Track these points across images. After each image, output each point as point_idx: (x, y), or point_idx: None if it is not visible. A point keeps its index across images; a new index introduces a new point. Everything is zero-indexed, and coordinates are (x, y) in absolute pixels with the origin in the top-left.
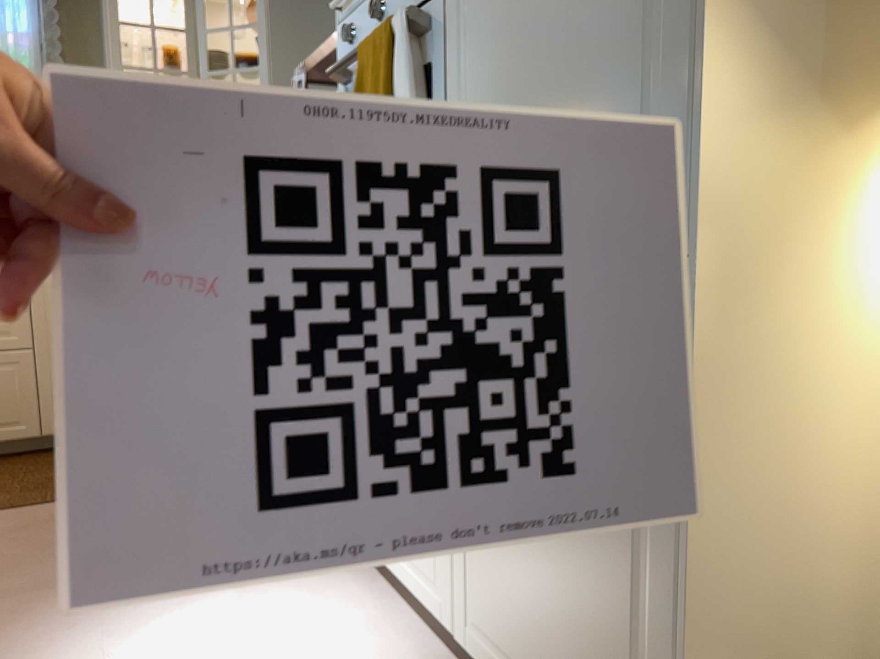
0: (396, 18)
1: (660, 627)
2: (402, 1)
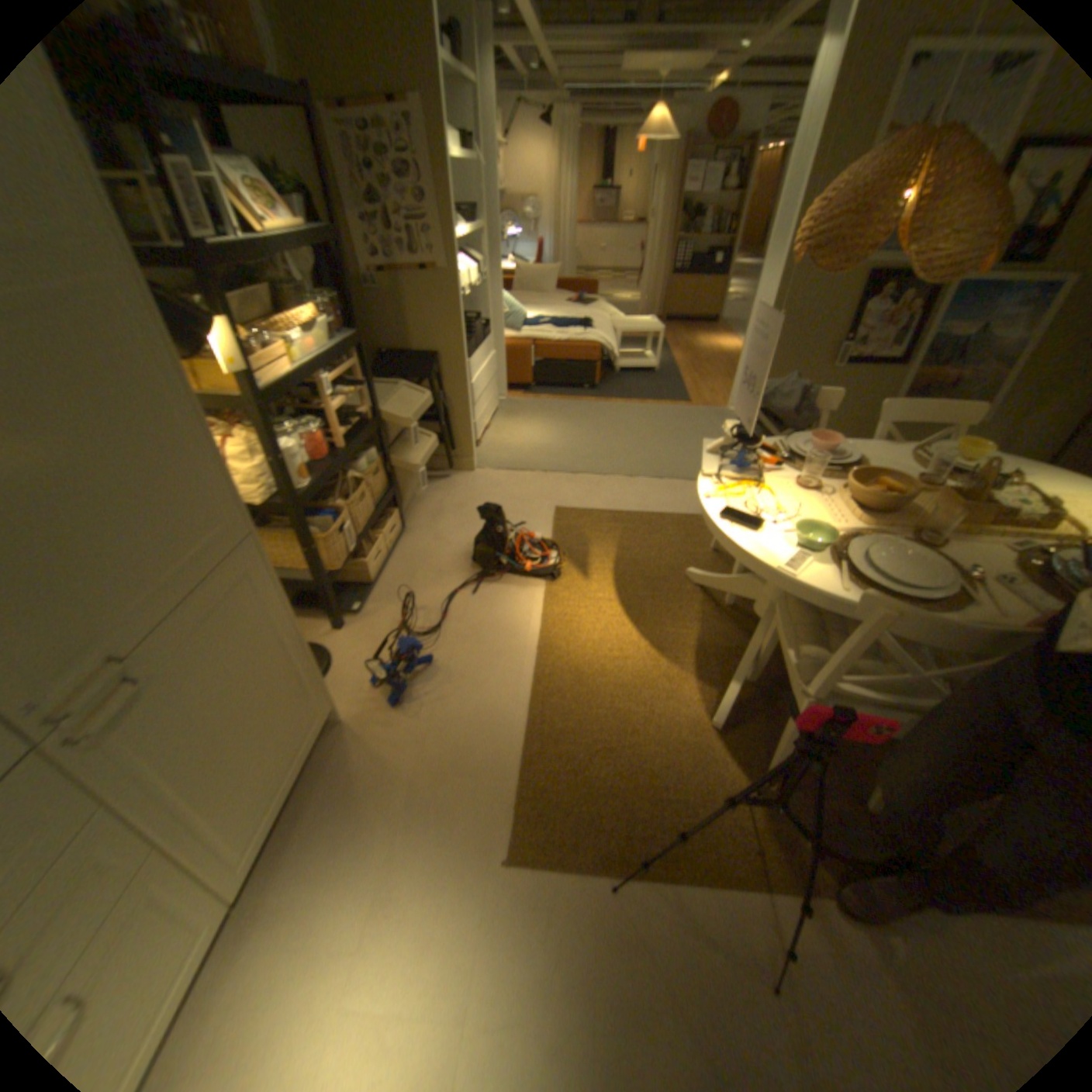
0: None
1: (298, 667)
2: None
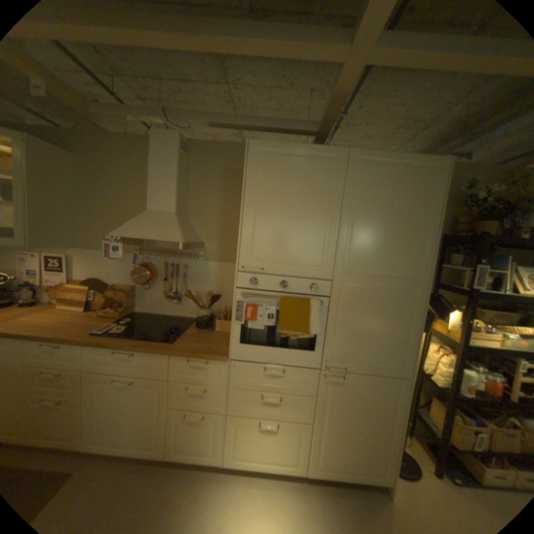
0: (311, 301)
1: (392, 444)
2: (298, 288)
